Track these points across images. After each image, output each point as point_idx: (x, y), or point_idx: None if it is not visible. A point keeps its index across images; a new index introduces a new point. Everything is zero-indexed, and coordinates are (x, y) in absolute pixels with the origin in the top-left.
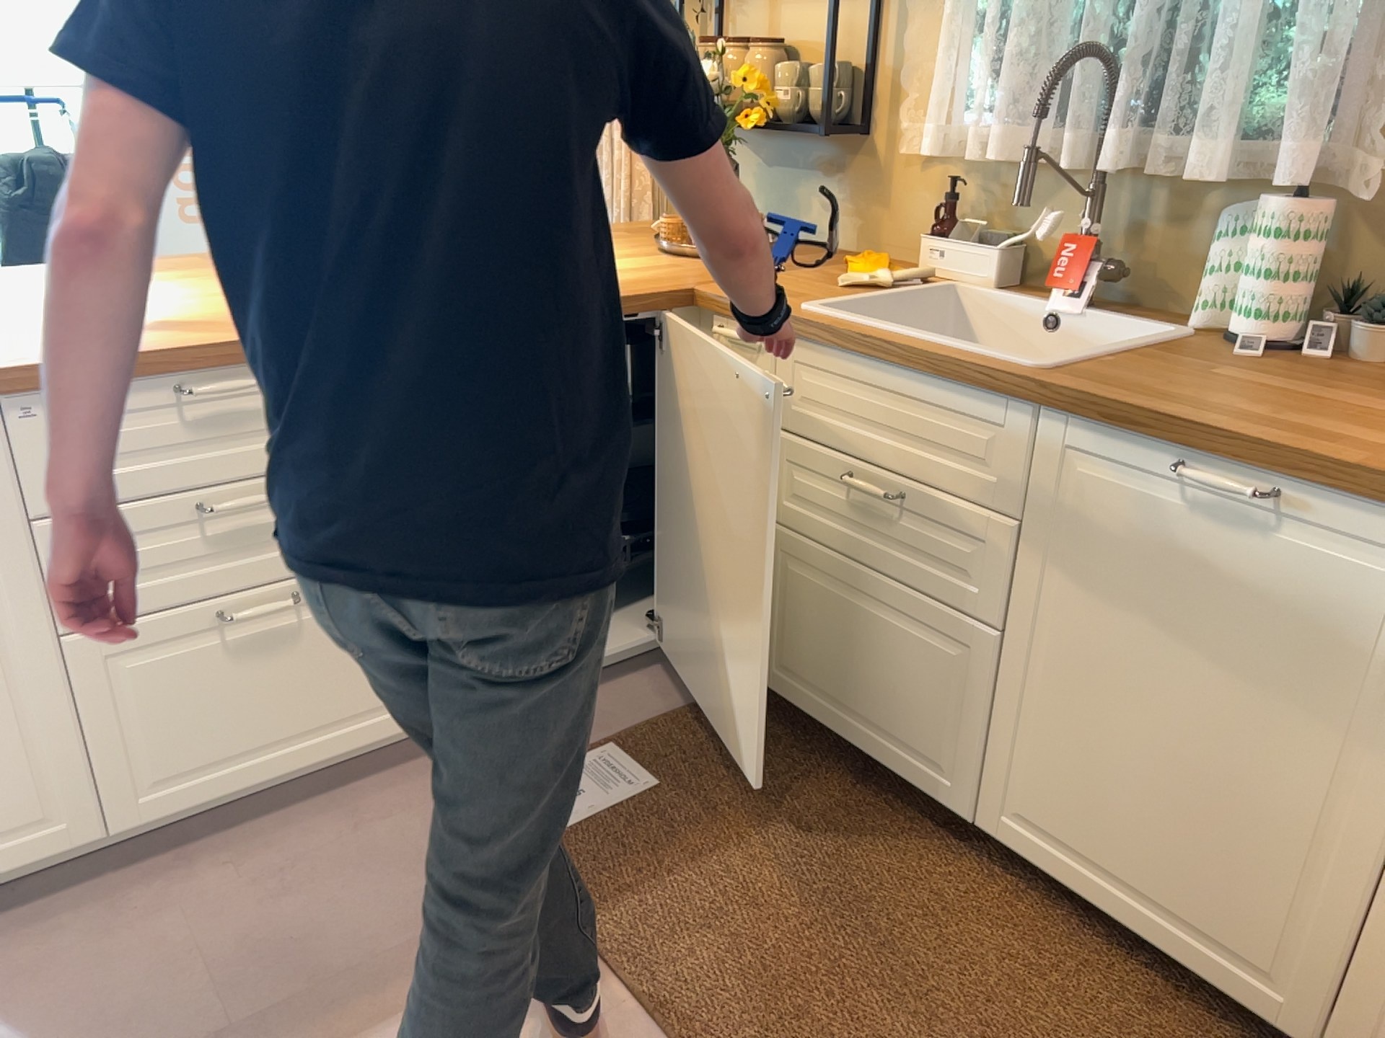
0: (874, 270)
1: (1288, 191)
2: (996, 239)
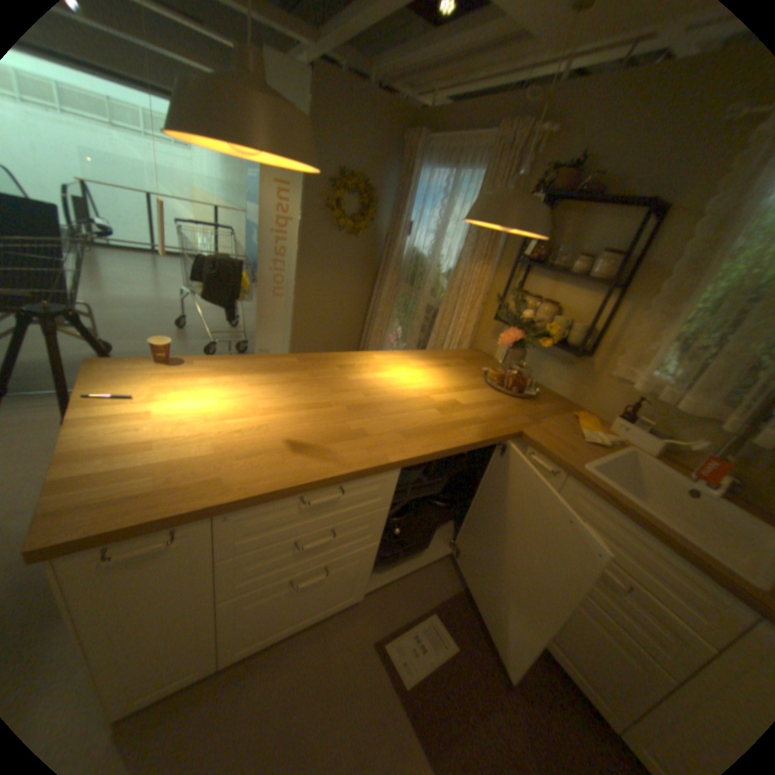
0: (598, 430)
1: None
2: (665, 435)
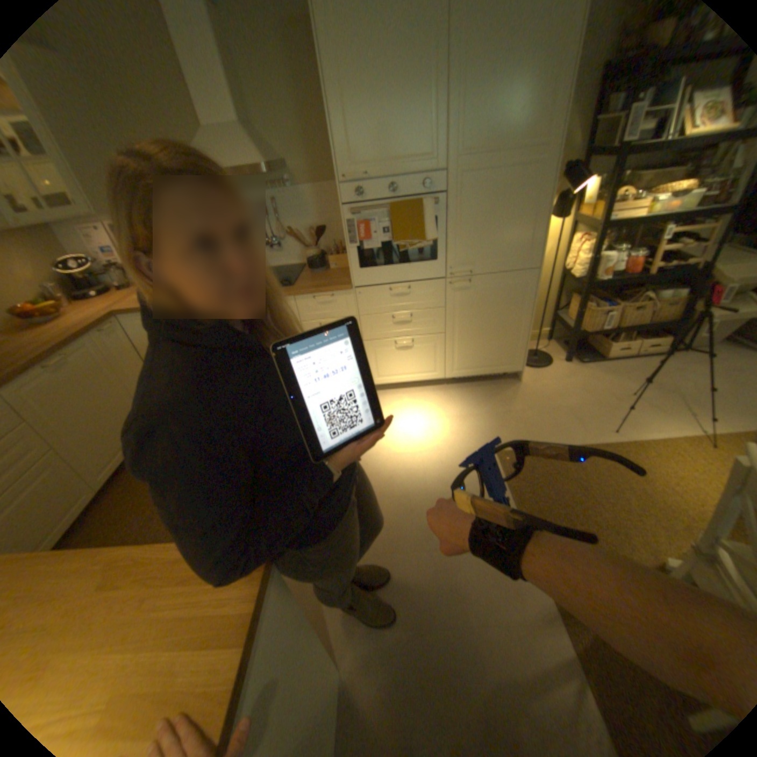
0: None
1: None
2: None
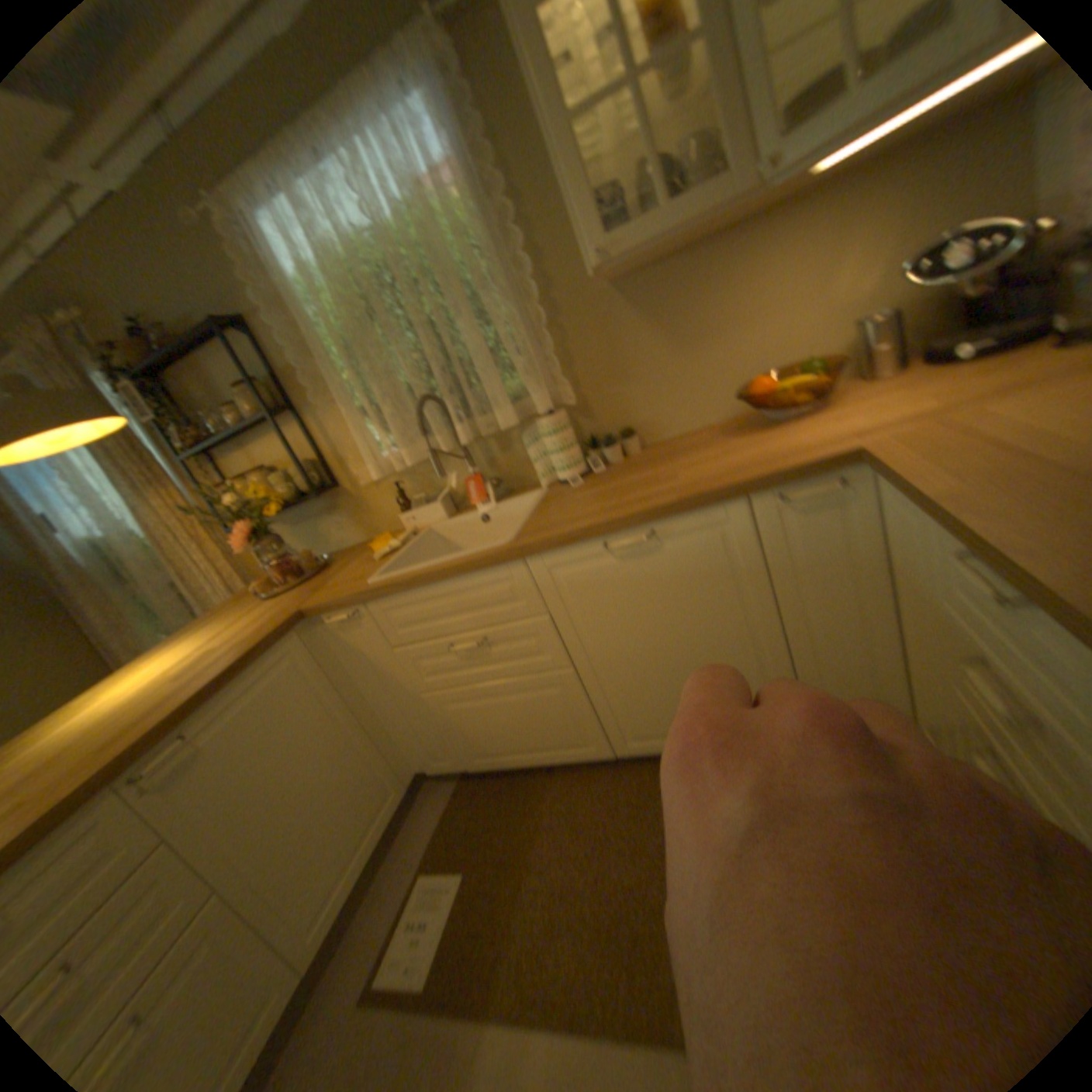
0: (387, 542)
1: (541, 412)
2: (434, 496)
